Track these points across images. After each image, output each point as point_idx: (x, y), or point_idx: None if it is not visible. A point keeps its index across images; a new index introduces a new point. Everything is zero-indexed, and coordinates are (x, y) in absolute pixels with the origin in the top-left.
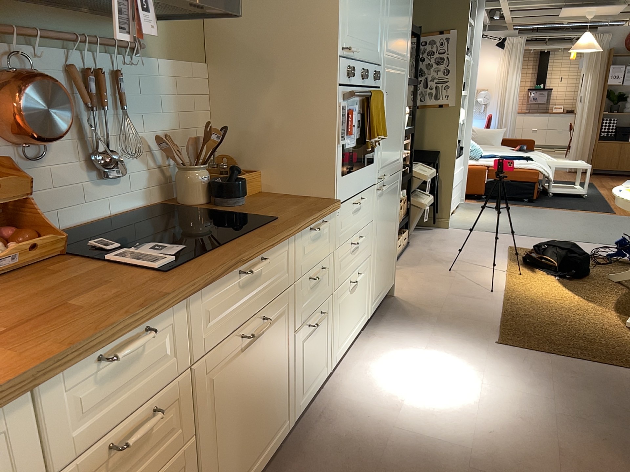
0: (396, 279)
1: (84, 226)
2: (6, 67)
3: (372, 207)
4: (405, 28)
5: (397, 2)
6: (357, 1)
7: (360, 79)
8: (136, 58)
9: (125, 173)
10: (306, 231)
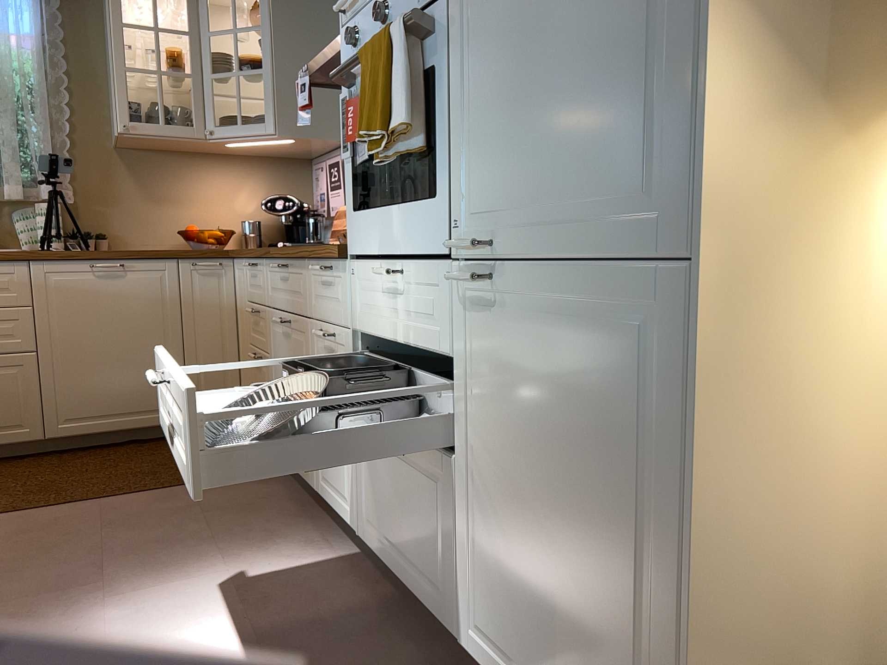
0: None
1: None
2: None
3: (449, 320)
4: None
5: None
6: None
7: (381, 25)
8: None
9: None
10: (316, 266)
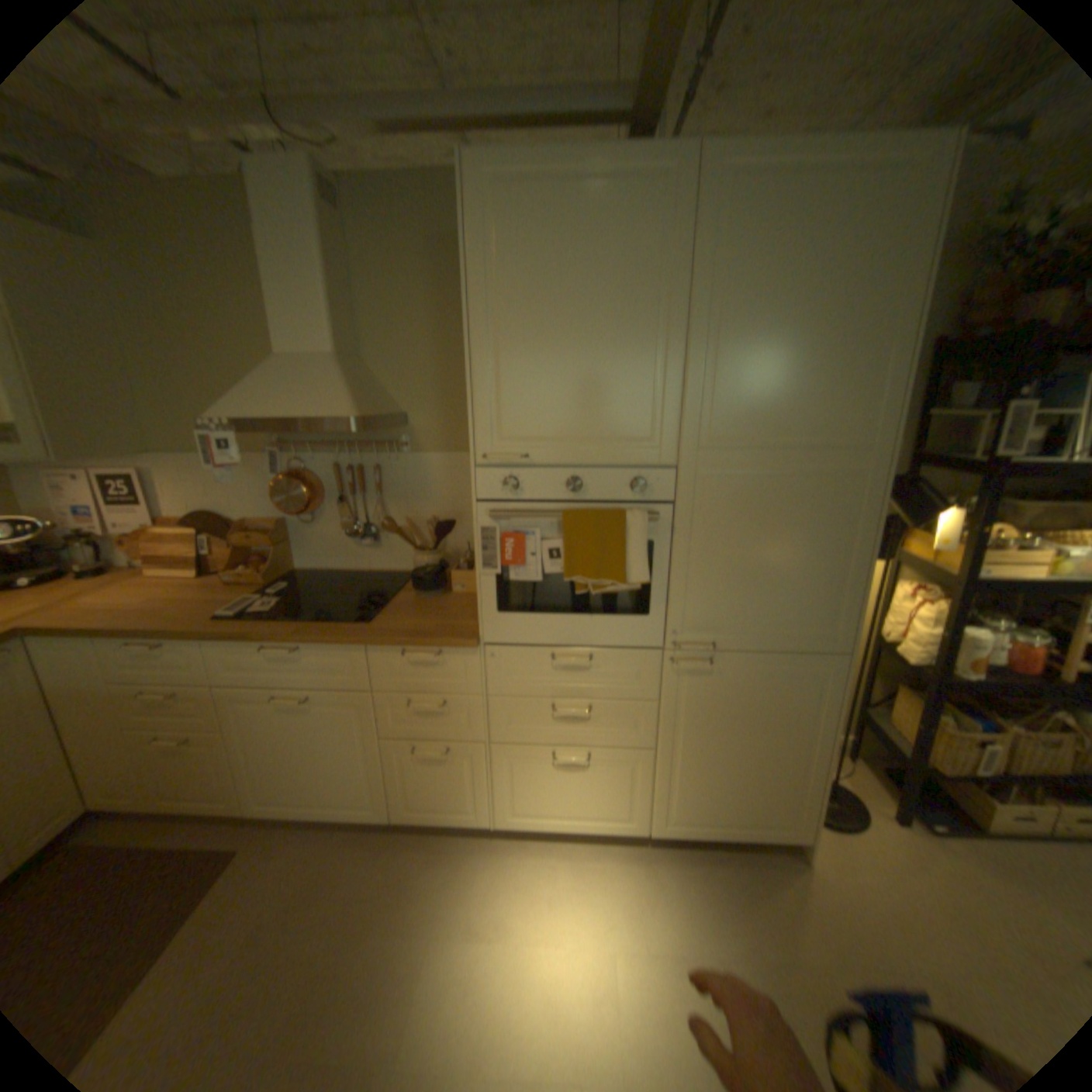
0: (819, 843)
1: (345, 573)
2: (295, 468)
3: (650, 682)
4: (839, 383)
5: (764, 344)
6: (534, 386)
7: (559, 491)
8: (400, 455)
9: (386, 543)
10: (394, 651)
